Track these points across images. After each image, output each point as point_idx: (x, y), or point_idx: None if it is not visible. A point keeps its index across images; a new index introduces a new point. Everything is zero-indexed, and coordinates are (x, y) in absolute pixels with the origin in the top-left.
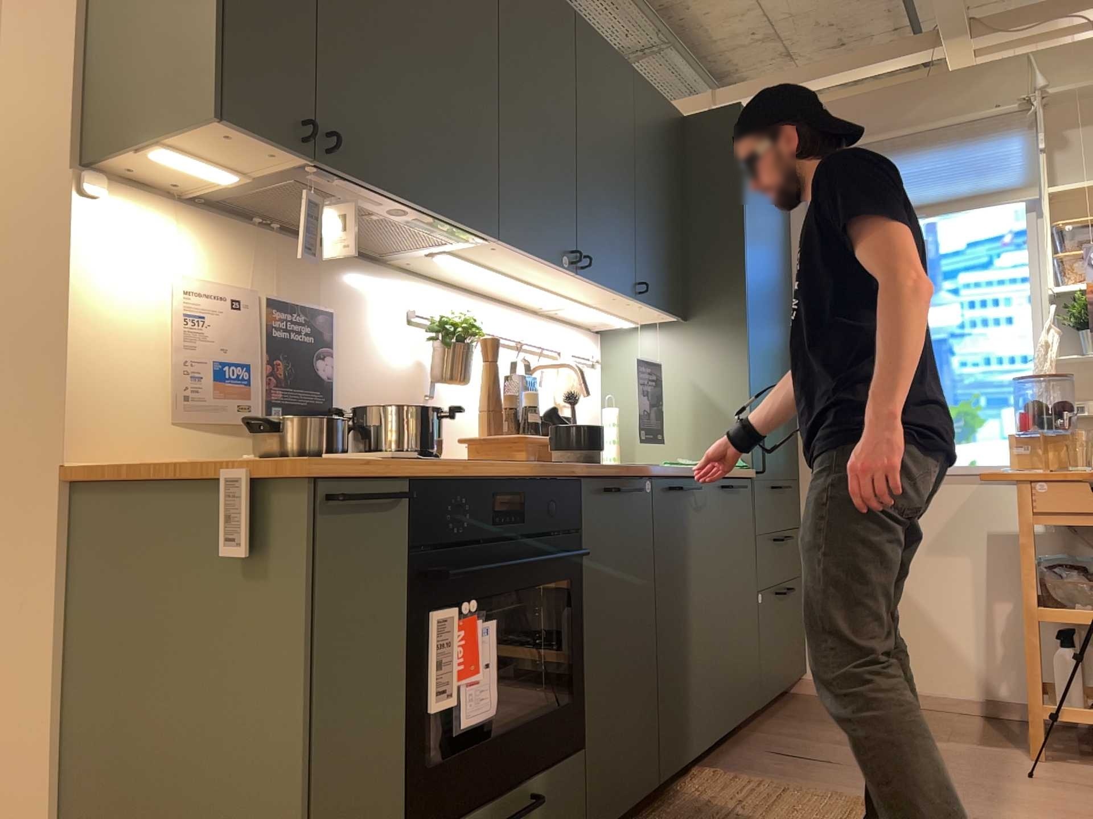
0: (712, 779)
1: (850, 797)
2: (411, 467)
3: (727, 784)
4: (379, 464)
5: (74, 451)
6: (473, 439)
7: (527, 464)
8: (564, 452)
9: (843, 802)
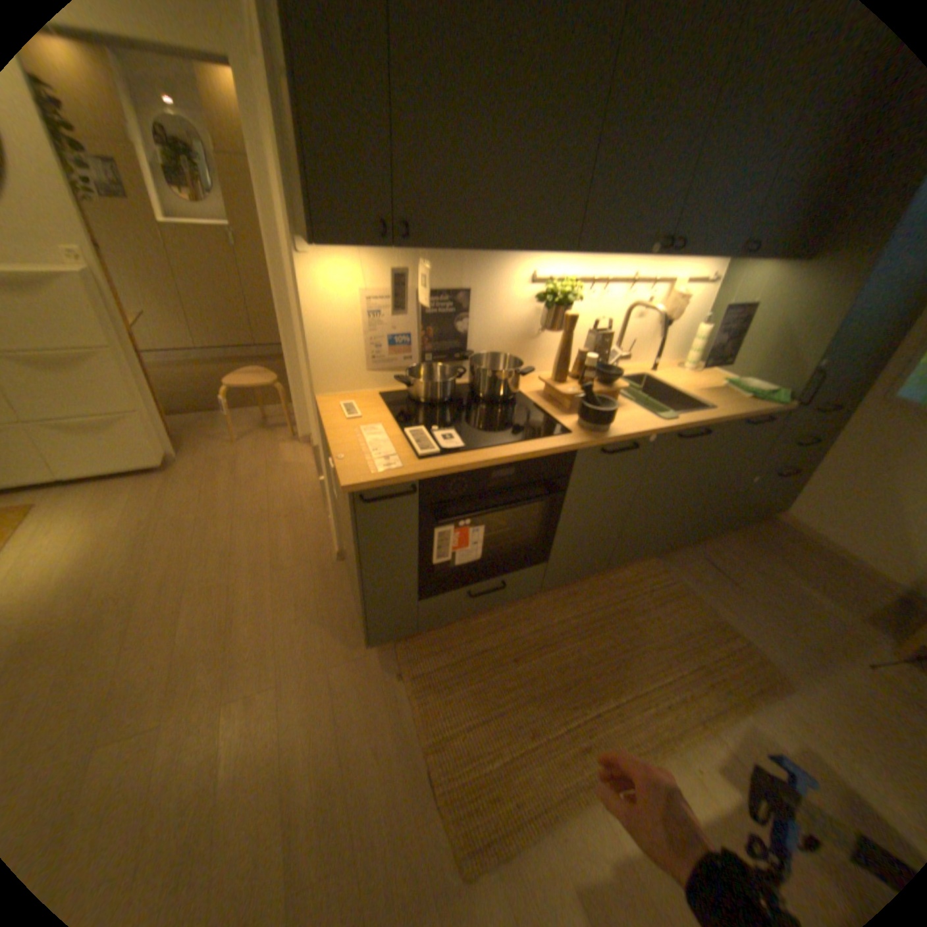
0: (650, 567)
1: (719, 619)
2: (418, 477)
3: (656, 574)
4: (402, 471)
5: (317, 390)
6: (543, 382)
7: (530, 444)
8: (578, 422)
9: (711, 620)
